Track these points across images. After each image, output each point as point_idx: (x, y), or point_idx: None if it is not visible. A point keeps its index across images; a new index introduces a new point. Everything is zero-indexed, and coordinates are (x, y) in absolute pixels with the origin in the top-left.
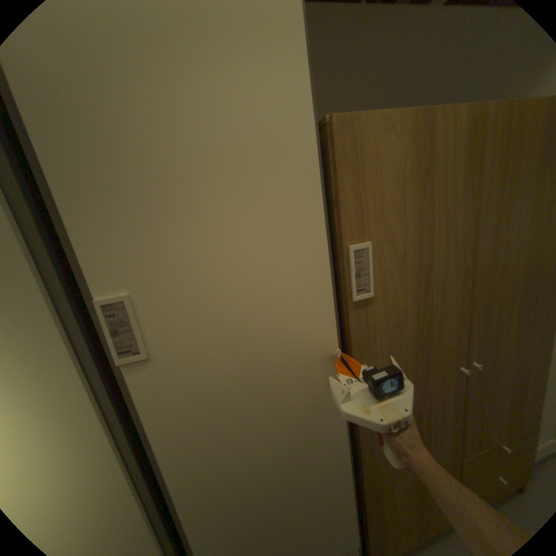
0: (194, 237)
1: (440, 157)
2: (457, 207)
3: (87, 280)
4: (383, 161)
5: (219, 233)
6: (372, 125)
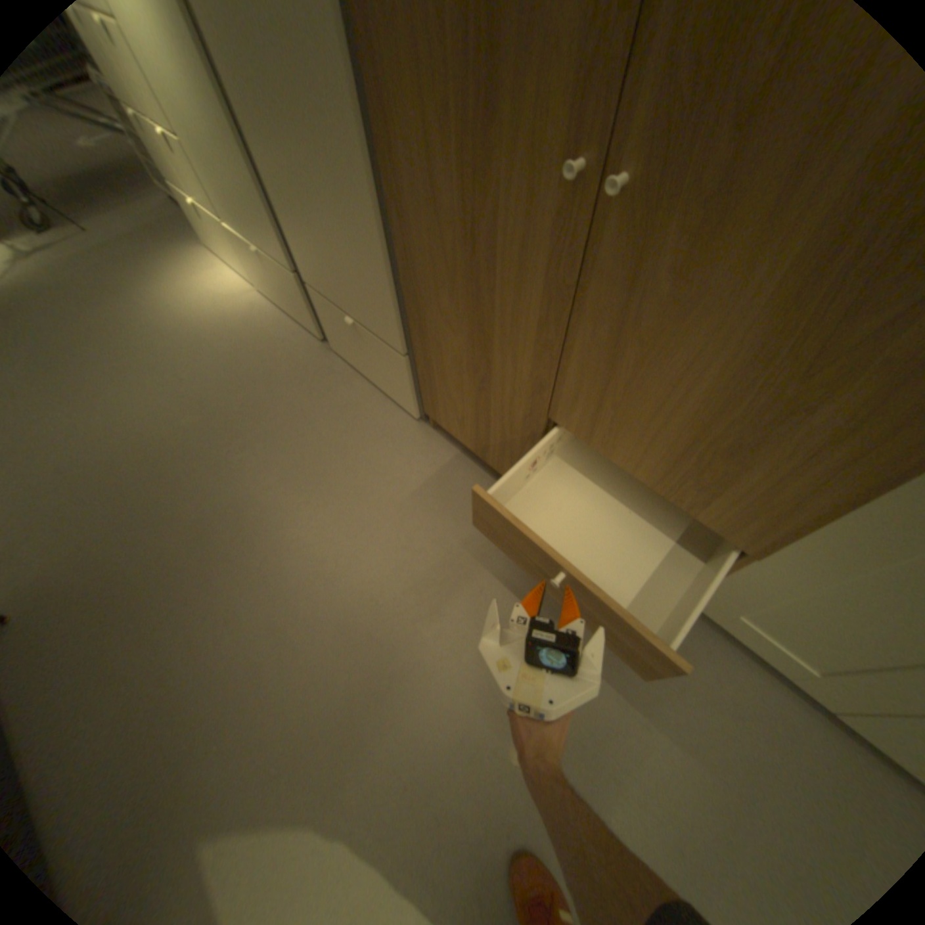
0: None
1: None
2: None
3: None
4: None
5: None
6: None
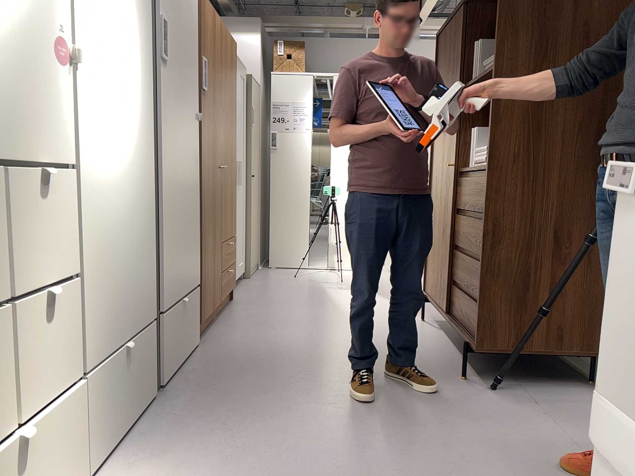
0: (177, 11)
1: (216, 36)
2: (218, 65)
3: (157, 2)
4: (208, 24)
5: (181, 15)
6: (206, 5)
